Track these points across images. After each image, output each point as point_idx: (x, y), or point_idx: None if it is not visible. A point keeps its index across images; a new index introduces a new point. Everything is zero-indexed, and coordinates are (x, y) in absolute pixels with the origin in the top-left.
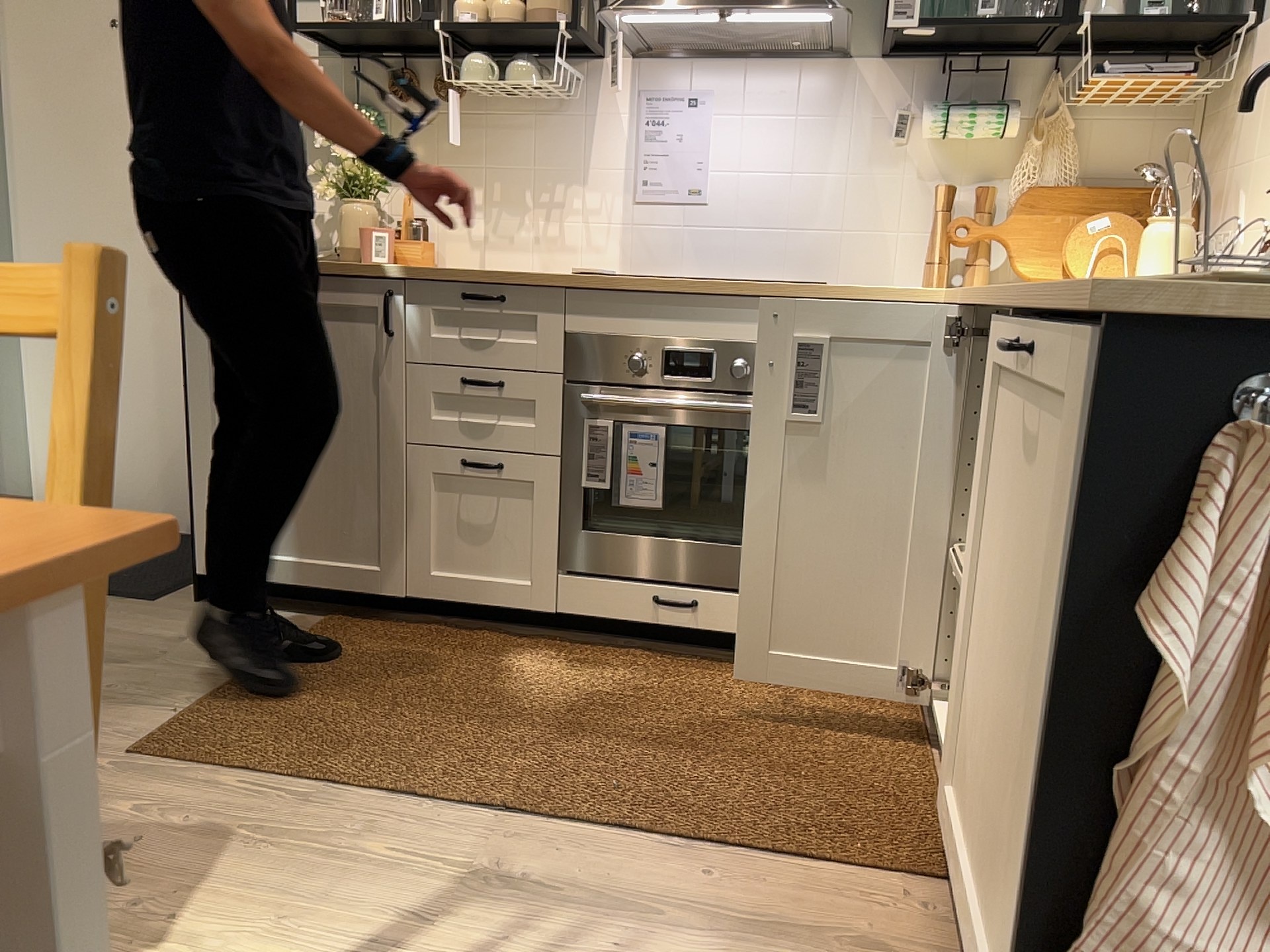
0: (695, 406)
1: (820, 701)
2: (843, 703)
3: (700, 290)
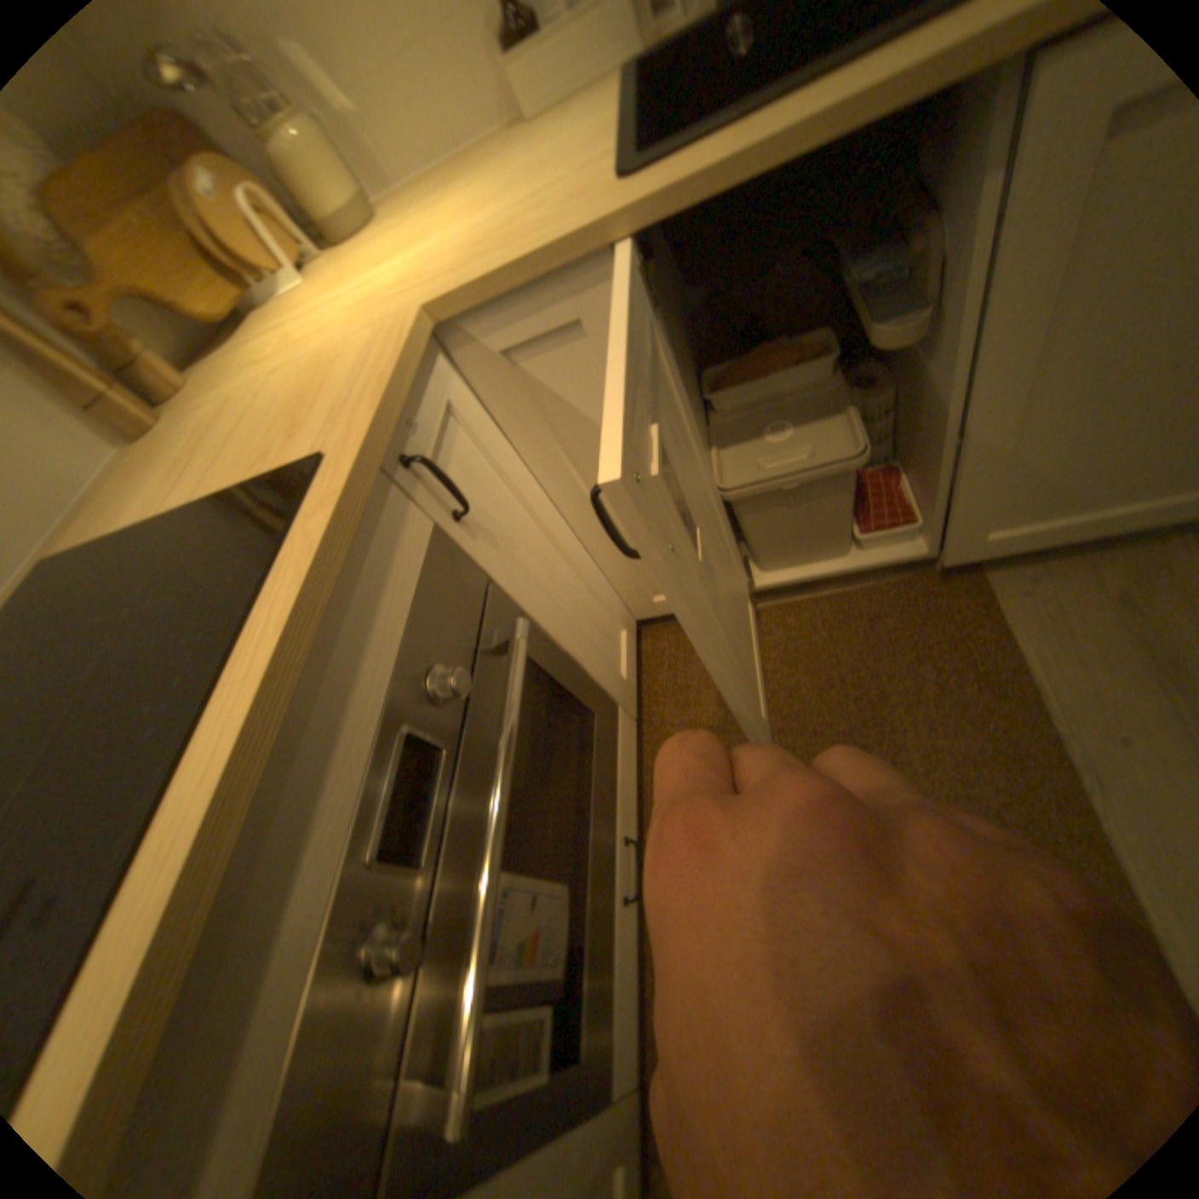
0: (505, 797)
1: (707, 704)
2: (706, 683)
3: (277, 731)
